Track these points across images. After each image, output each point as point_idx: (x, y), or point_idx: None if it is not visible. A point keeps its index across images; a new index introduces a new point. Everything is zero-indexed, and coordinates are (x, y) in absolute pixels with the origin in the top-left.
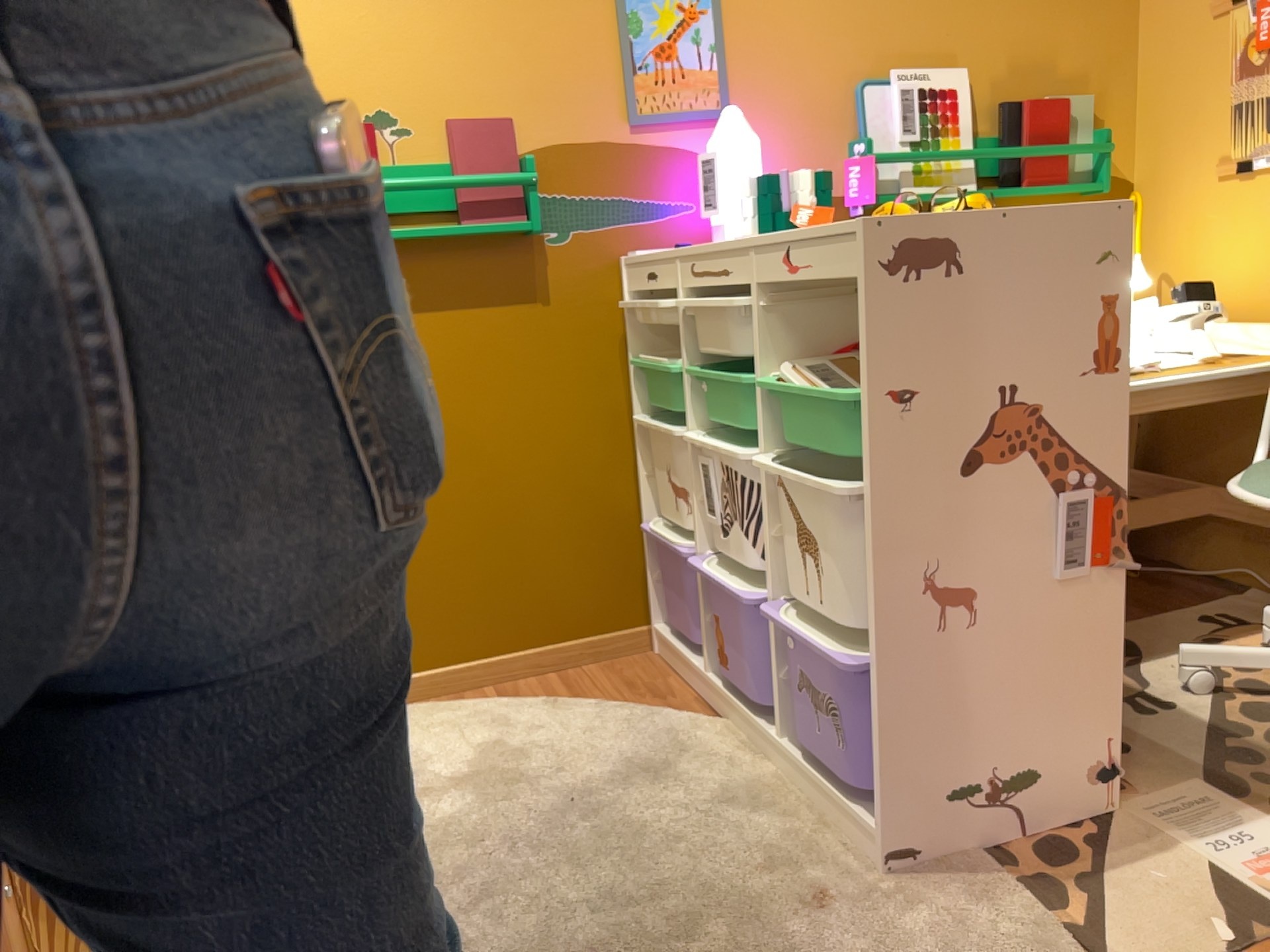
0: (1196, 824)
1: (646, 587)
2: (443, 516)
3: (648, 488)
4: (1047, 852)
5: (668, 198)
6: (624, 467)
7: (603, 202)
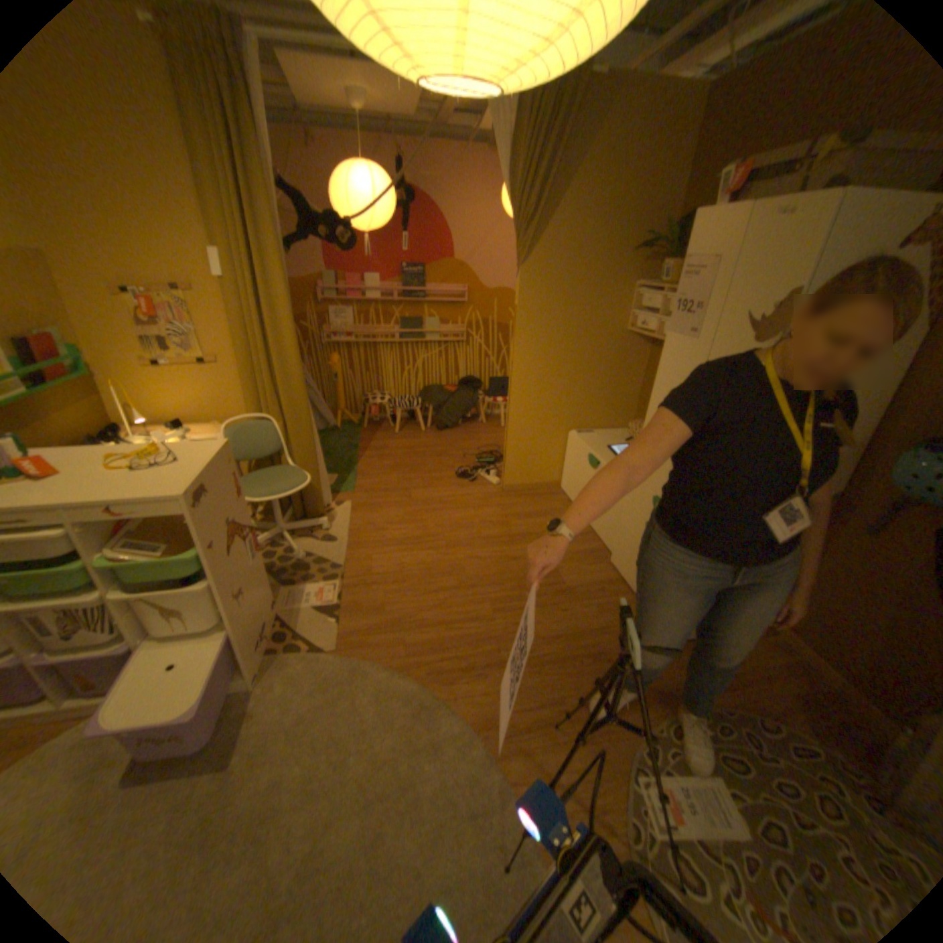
0: (293, 597)
1: None
2: None
3: None
4: (275, 637)
5: None
6: None
7: None
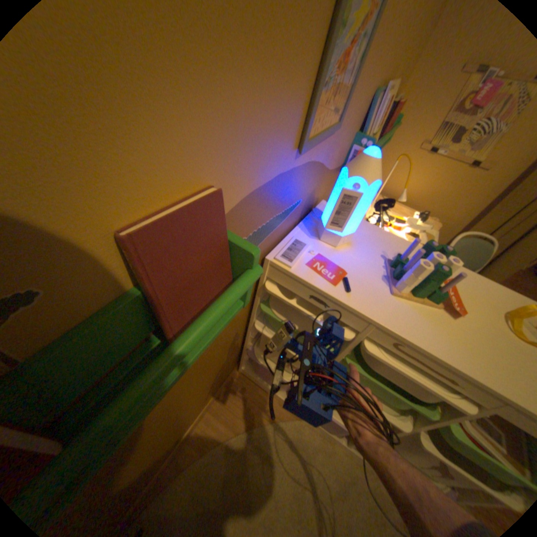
0: None
1: (238, 358)
2: (159, 443)
3: (251, 338)
4: None
5: (296, 201)
6: (241, 337)
7: (267, 224)
